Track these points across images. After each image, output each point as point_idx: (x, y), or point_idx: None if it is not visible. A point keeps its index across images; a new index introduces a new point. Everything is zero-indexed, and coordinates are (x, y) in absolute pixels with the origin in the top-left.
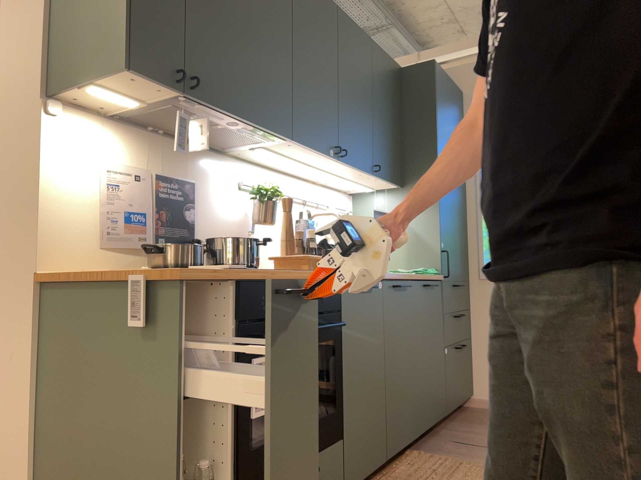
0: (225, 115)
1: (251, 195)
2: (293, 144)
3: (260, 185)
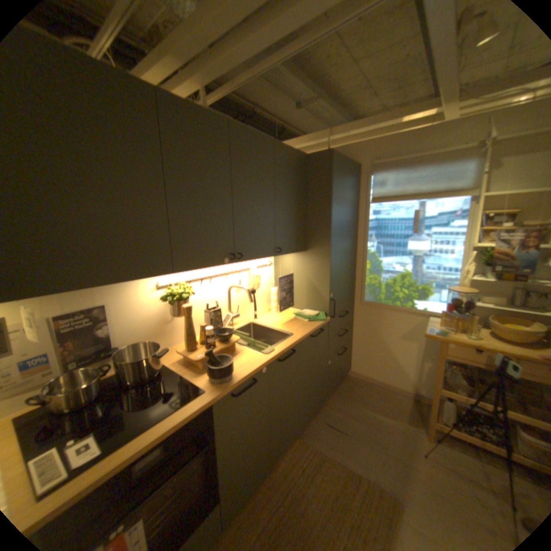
0: (70, 290)
1: (163, 298)
2: (181, 270)
3: (172, 288)
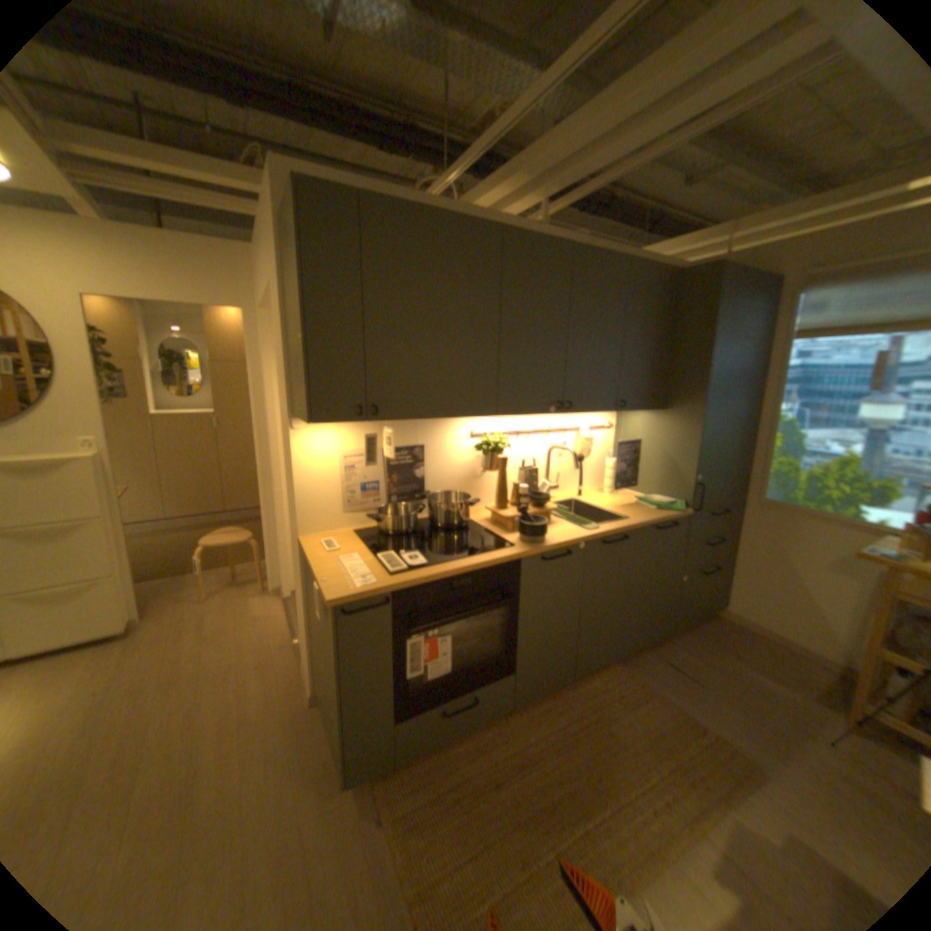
0: (416, 420)
1: (476, 448)
2: (503, 415)
3: (487, 437)
